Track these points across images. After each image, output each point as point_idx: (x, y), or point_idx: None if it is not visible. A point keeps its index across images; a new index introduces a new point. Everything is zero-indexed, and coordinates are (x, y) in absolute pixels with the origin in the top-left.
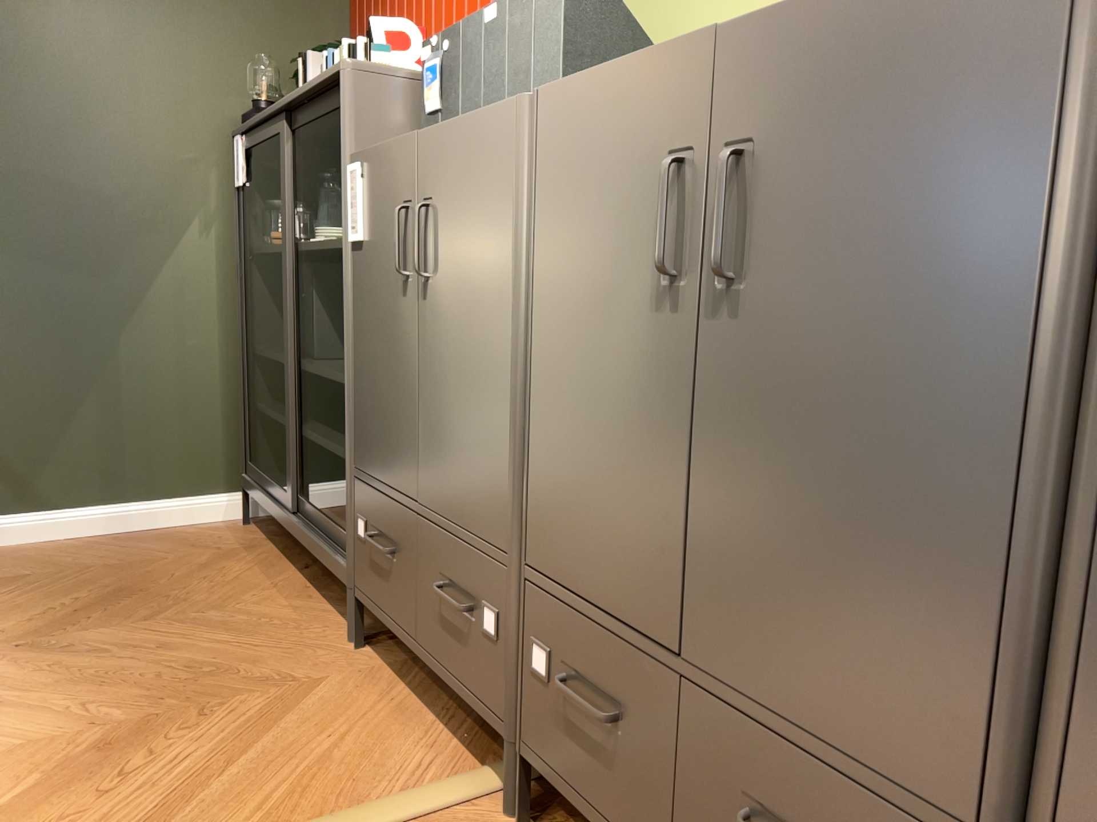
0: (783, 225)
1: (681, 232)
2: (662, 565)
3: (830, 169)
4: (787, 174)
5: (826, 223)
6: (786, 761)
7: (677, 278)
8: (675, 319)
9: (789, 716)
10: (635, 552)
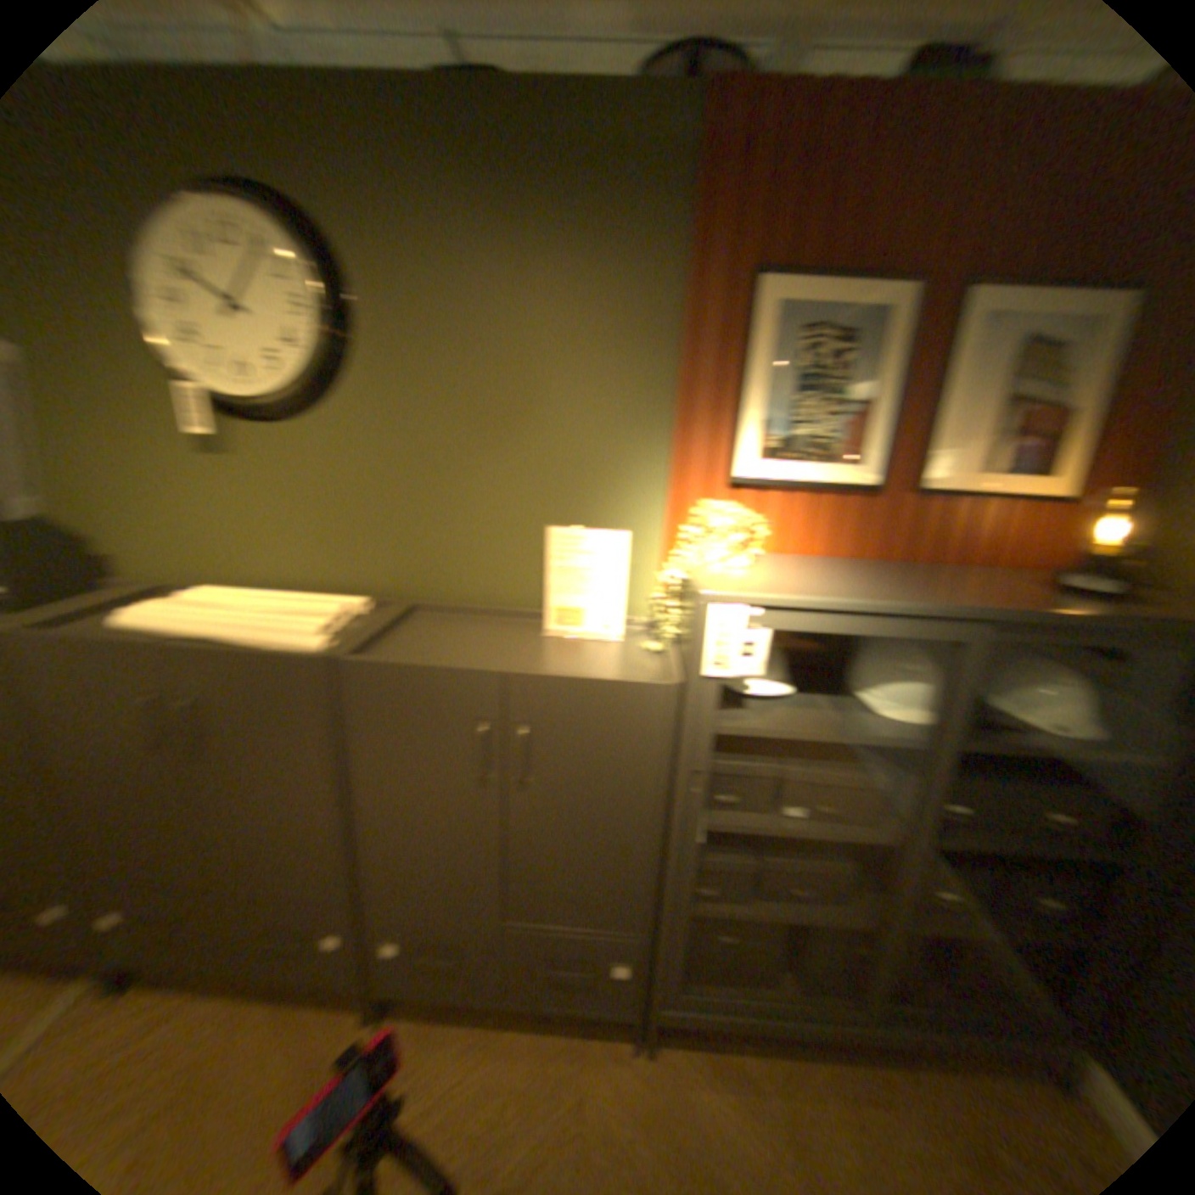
0: (214, 733)
1: (151, 729)
2: (181, 864)
3: (232, 716)
4: (210, 715)
5: (235, 735)
6: (266, 914)
7: (155, 748)
8: (158, 765)
9: (263, 900)
10: (161, 862)
